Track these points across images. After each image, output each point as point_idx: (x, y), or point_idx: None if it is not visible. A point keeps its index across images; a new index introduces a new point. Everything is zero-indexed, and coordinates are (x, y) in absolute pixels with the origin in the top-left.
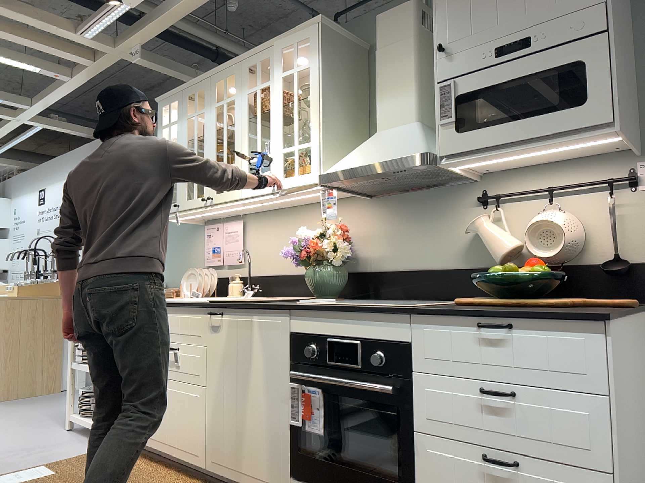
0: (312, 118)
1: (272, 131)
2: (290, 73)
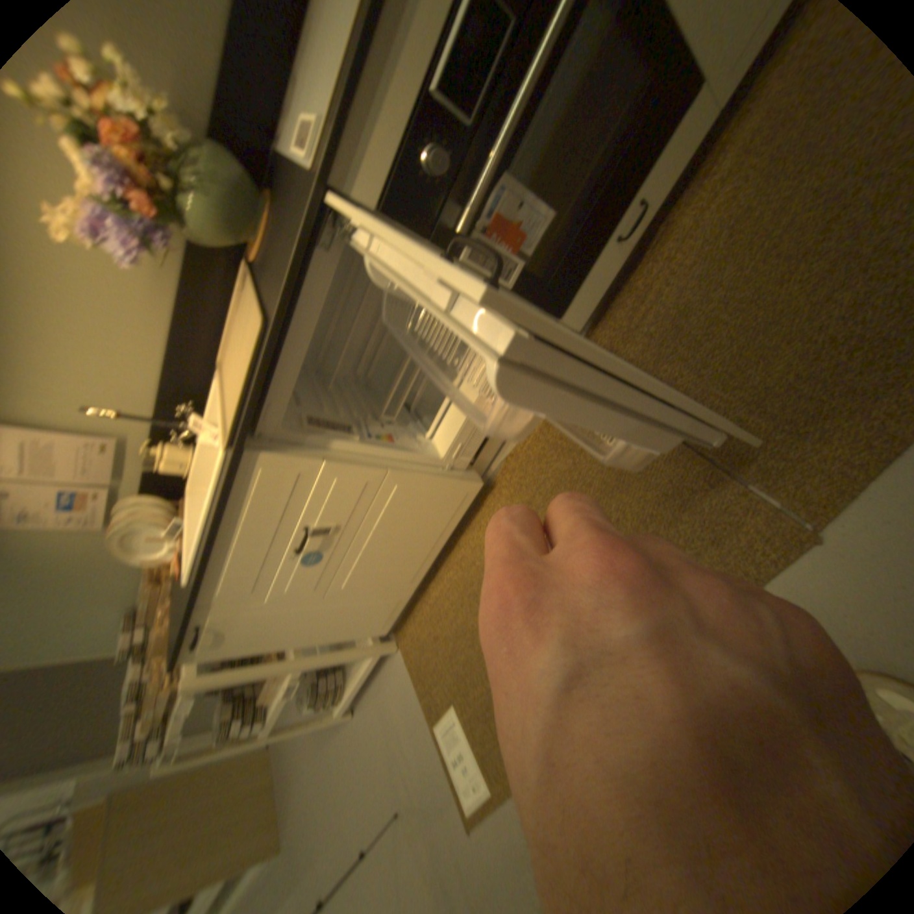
0: None
1: None
2: None
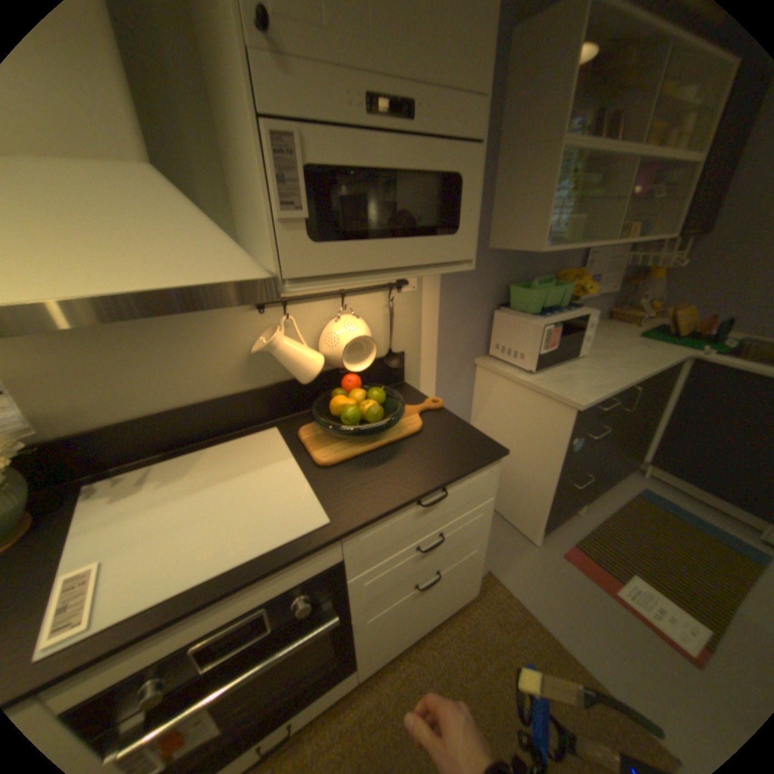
0: None
1: None
2: None
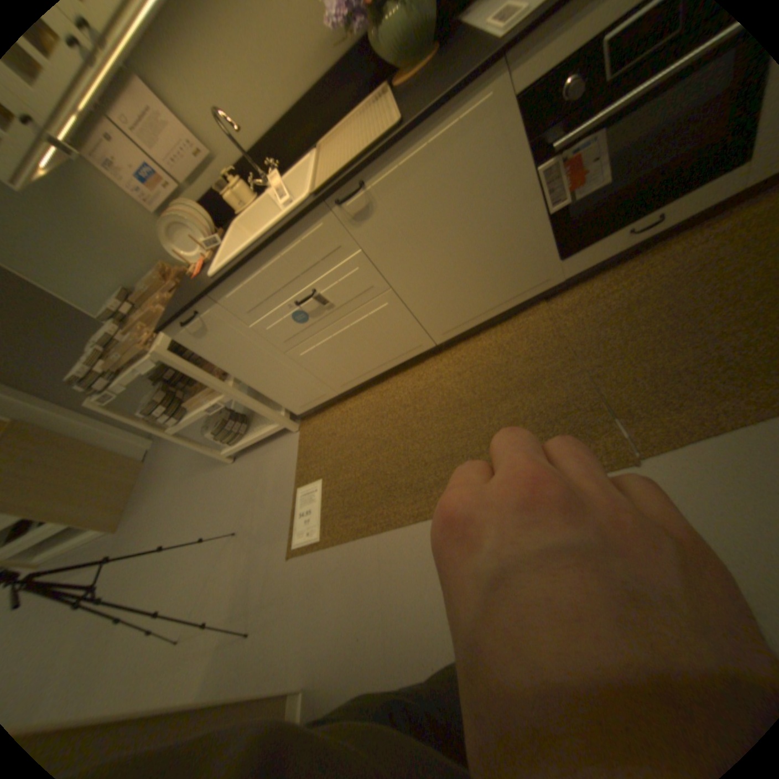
0: None
1: None
2: None
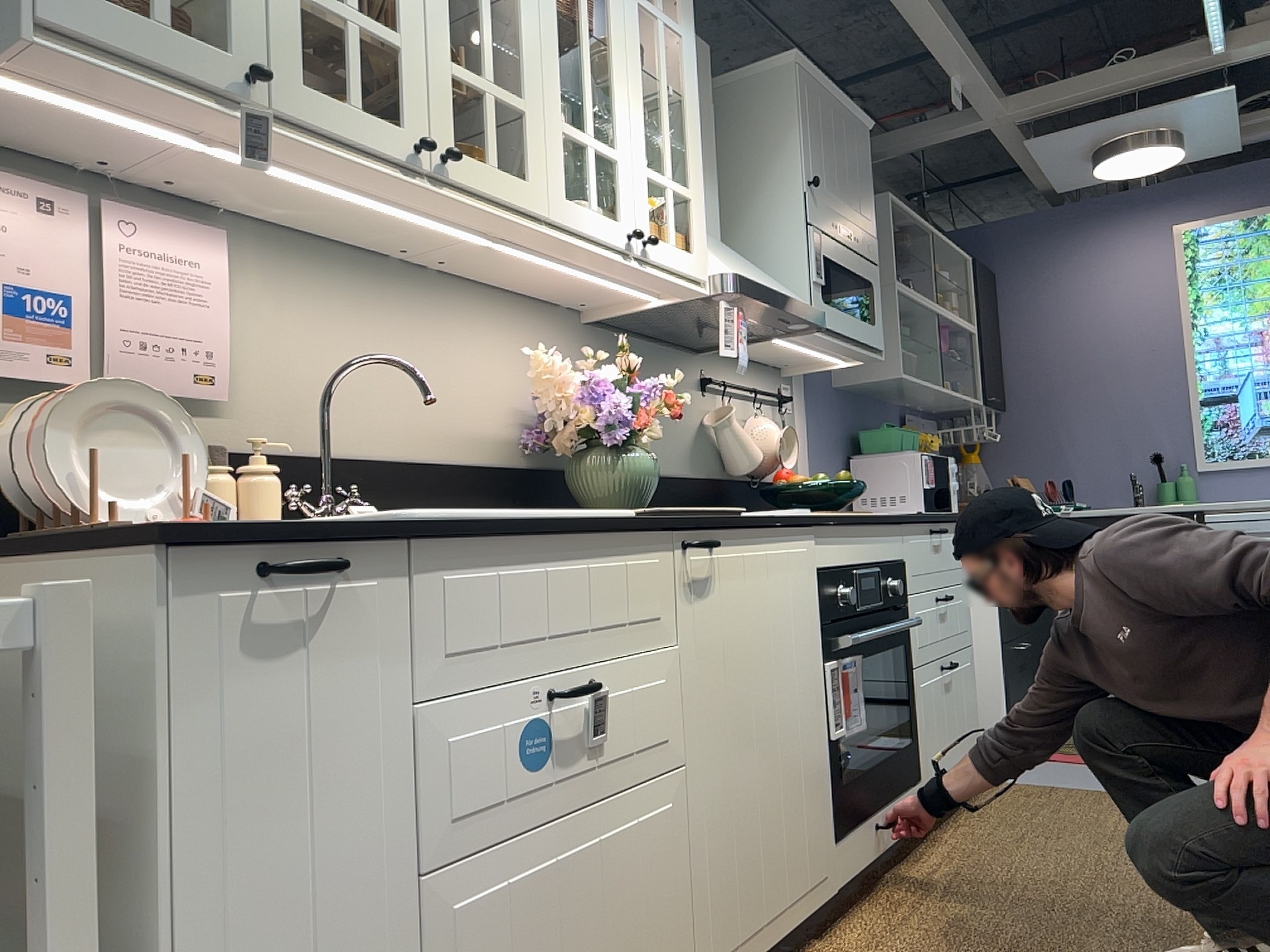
0: (692, 145)
1: (621, 102)
2: (650, 7)
